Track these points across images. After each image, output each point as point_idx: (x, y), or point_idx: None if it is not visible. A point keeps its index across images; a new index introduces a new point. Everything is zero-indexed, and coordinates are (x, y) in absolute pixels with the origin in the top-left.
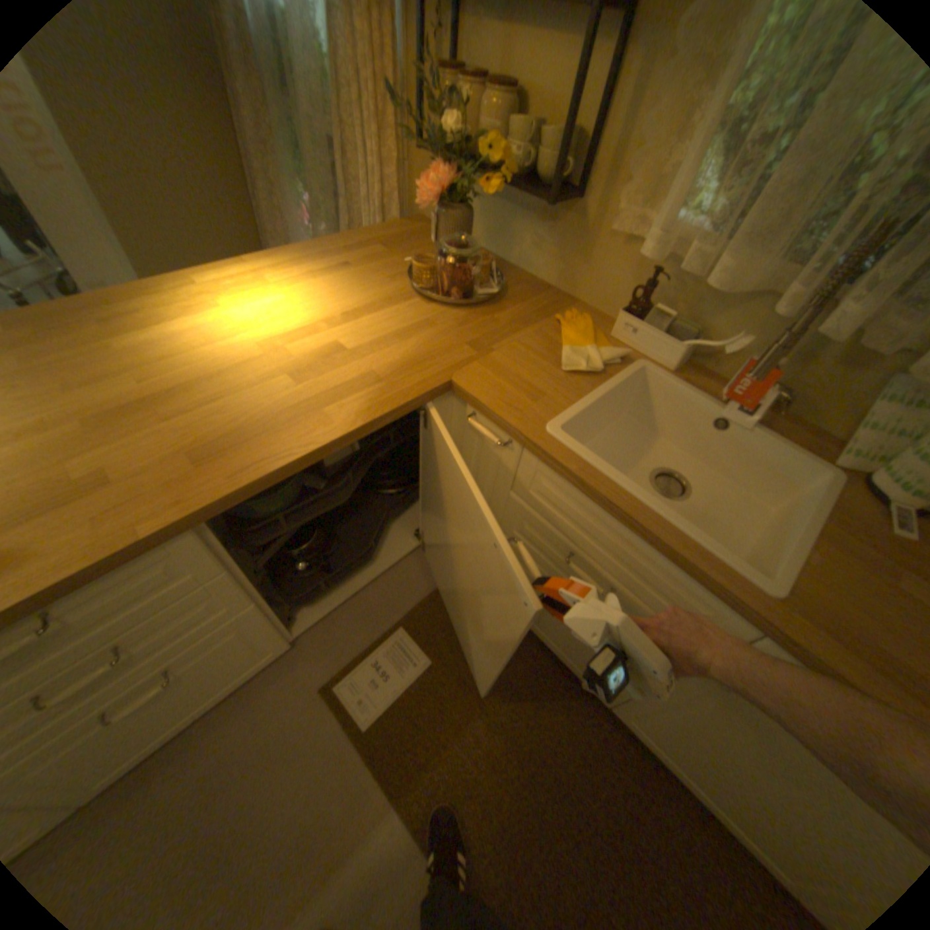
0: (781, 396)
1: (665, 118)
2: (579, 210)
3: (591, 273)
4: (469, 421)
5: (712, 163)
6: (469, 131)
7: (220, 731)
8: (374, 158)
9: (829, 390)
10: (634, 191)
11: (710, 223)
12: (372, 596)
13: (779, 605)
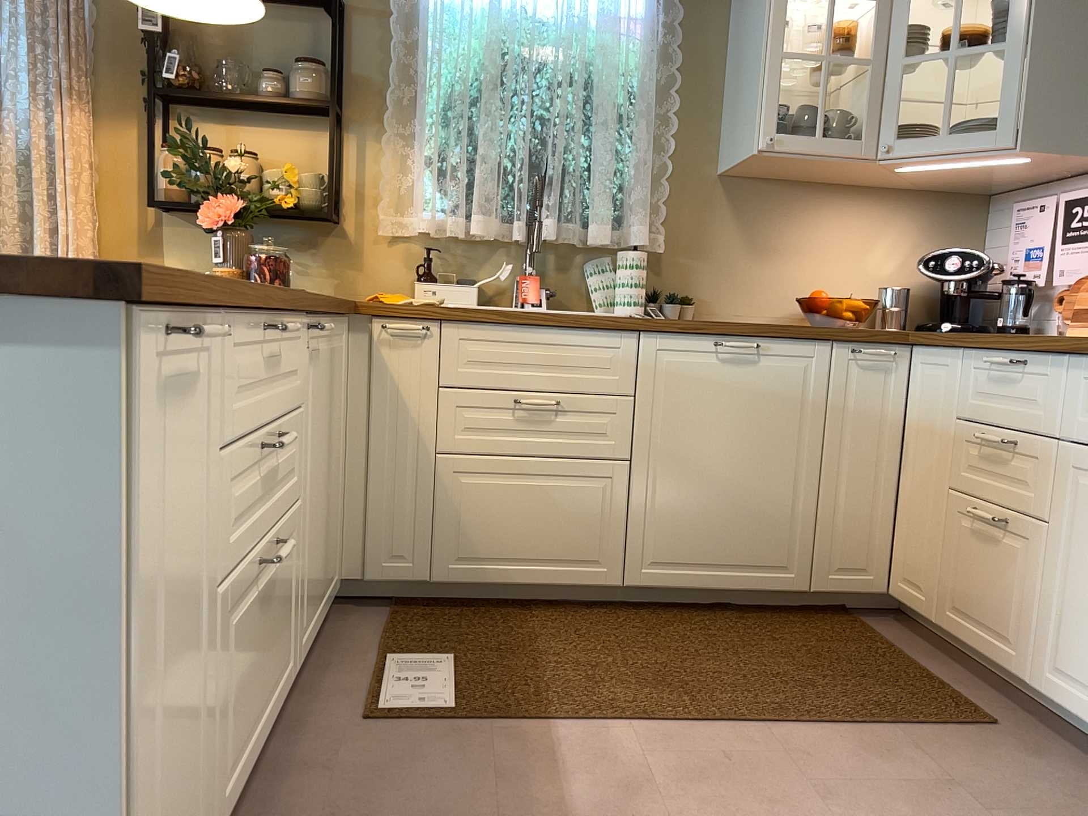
0: (545, 298)
1: (390, 165)
2: (339, 234)
3: (367, 277)
4: (376, 339)
5: (432, 182)
6: (241, 178)
7: (279, 799)
8: (75, 228)
9: (564, 288)
10: (386, 207)
11: (450, 210)
12: (317, 659)
13: (629, 315)
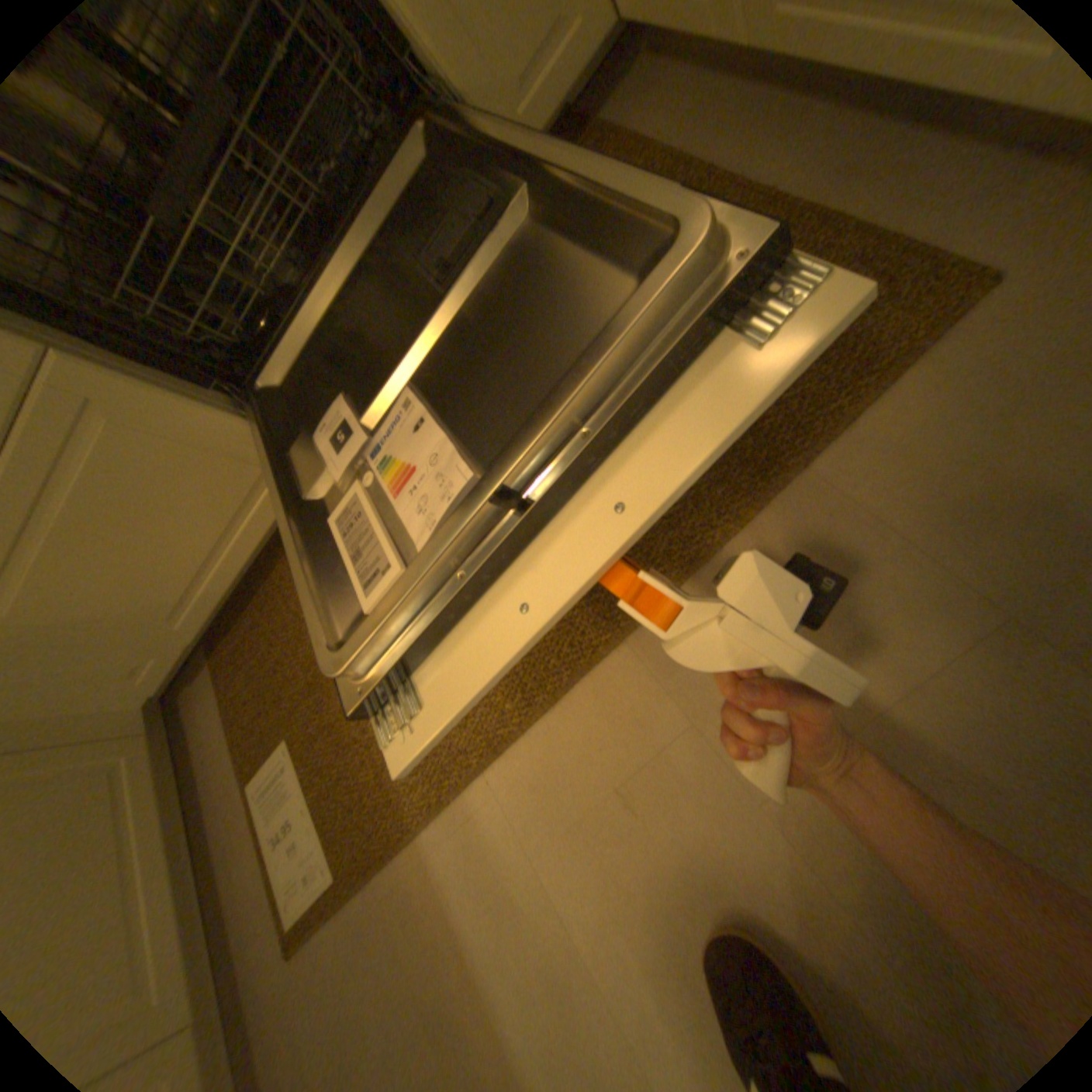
0: None
1: None
2: None
3: None
4: None
5: None
6: None
7: None
8: None
9: None
10: None
11: None
12: (208, 836)
13: None
